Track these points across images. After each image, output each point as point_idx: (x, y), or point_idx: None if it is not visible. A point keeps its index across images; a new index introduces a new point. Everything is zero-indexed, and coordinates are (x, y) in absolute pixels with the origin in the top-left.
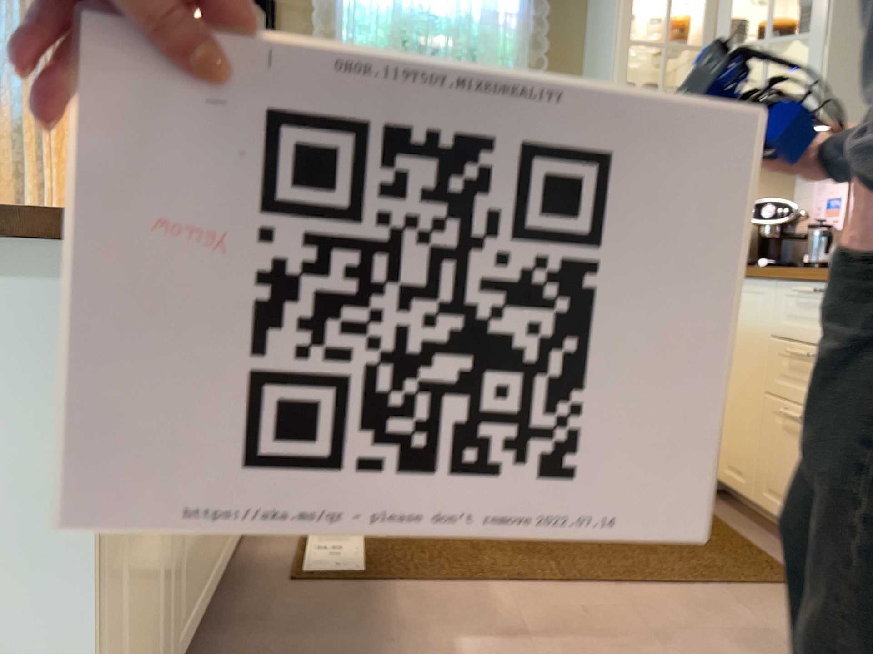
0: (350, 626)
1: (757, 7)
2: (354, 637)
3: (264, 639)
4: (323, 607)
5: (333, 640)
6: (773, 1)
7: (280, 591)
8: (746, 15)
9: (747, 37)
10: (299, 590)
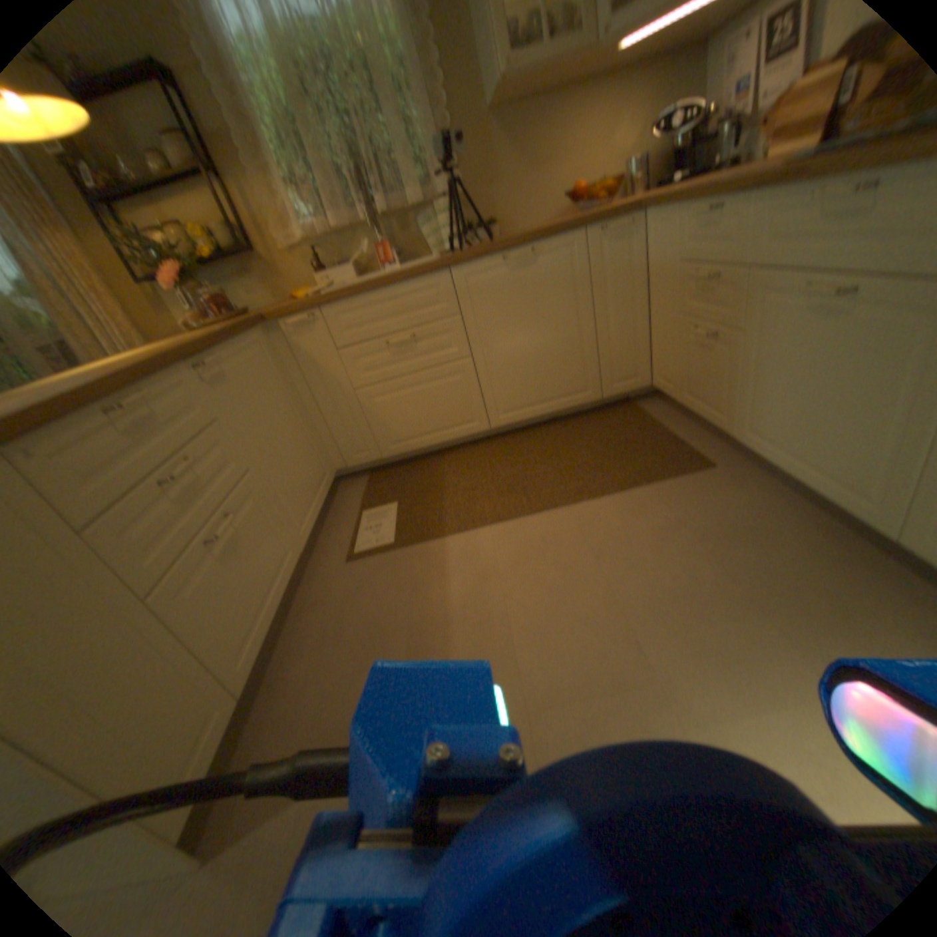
0: (381, 589)
1: None
2: (382, 599)
3: (326, 614)
4: (365, 577)
5: (368, 605)
6: None
7: (339, 571)
8: None
9: None
10: (351, 566)
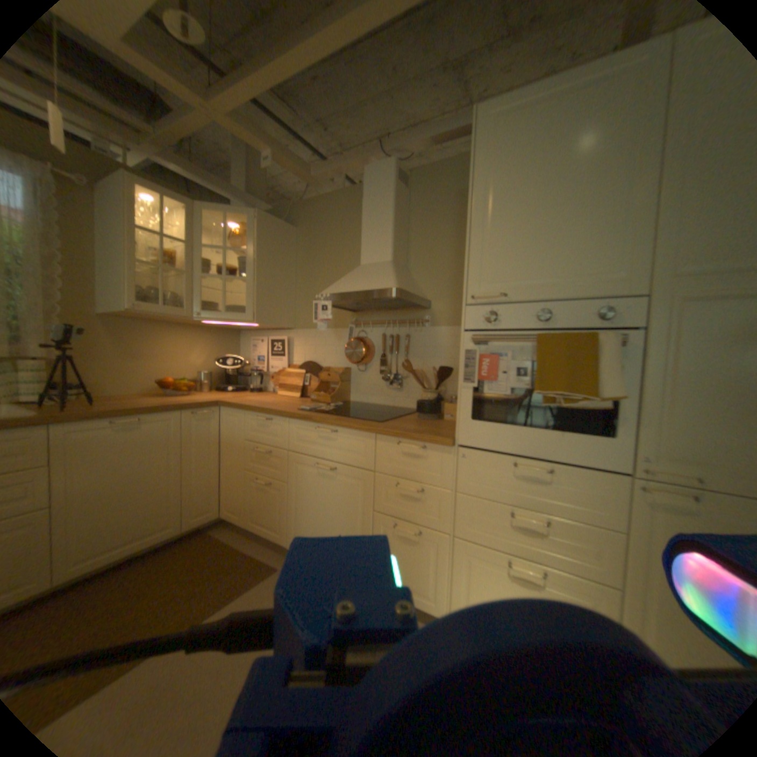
0: None
1: (211, 250)
2: None
3: None
4: None
5: None
6: (219, 249)
7: None
8: (205, 254)
9: (207, 266)
10: None
